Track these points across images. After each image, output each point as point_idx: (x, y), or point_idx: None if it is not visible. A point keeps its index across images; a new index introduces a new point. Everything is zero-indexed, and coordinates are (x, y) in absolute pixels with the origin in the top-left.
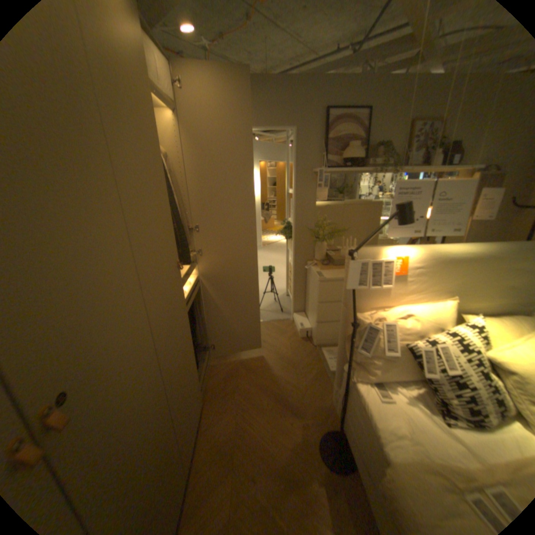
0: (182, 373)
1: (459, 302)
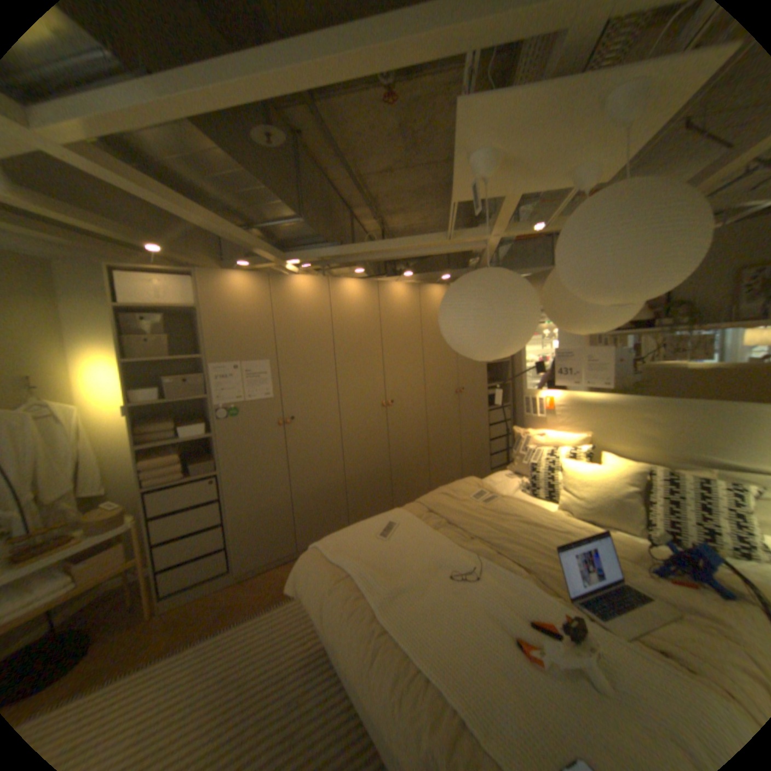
0: (443, 445)
1: (599, 440)
